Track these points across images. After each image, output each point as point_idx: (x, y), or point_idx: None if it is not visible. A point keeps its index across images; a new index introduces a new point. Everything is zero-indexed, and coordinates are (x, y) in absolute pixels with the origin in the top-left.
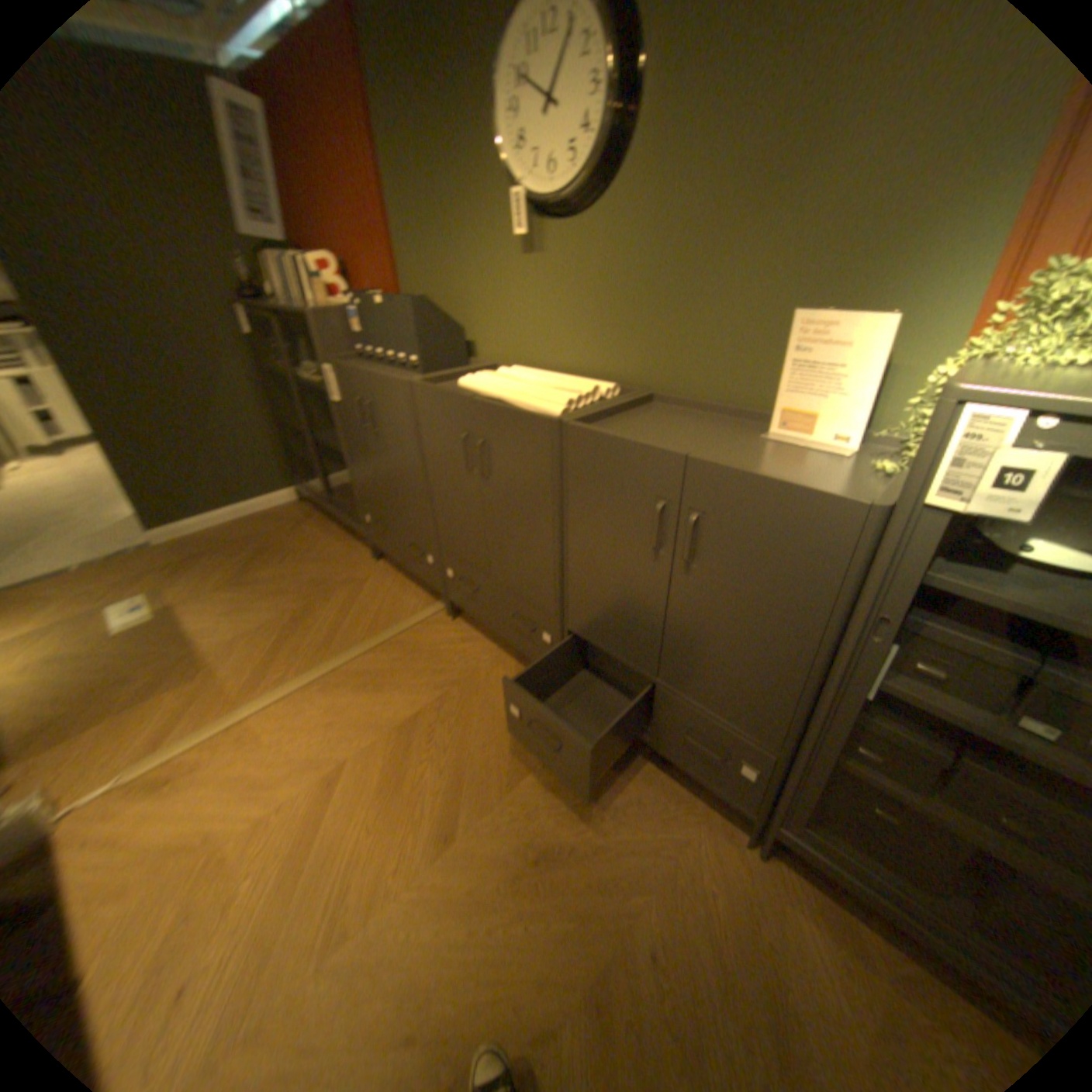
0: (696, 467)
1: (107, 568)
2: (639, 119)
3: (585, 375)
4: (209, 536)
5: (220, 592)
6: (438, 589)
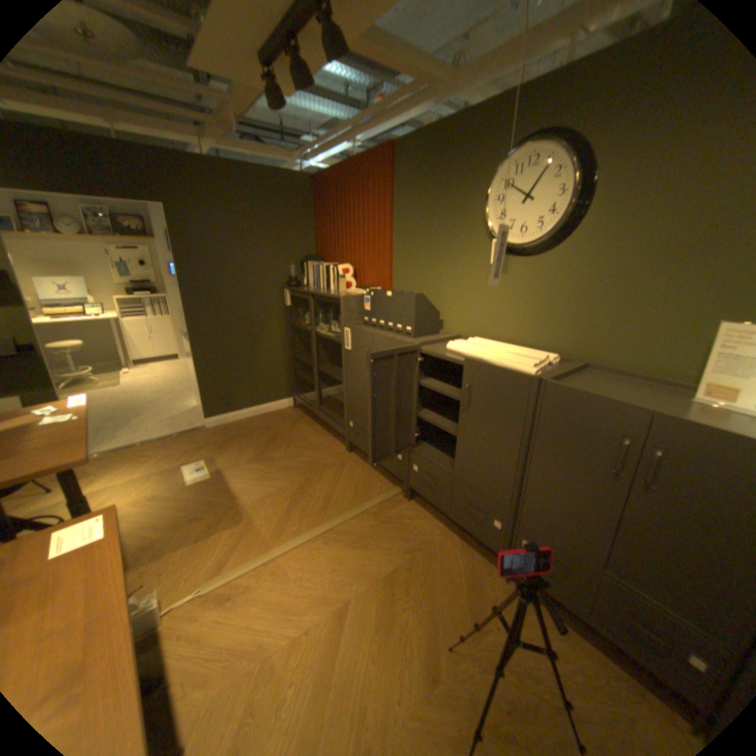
0: (665, 419)
1: (183, 439)
2: (589, 208)
3: (530, 346)
4: (242, 425)
5: (253, 463)
6: (403, 478)
